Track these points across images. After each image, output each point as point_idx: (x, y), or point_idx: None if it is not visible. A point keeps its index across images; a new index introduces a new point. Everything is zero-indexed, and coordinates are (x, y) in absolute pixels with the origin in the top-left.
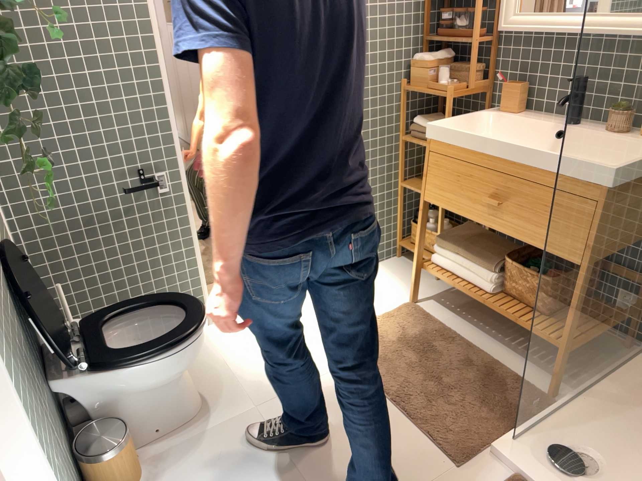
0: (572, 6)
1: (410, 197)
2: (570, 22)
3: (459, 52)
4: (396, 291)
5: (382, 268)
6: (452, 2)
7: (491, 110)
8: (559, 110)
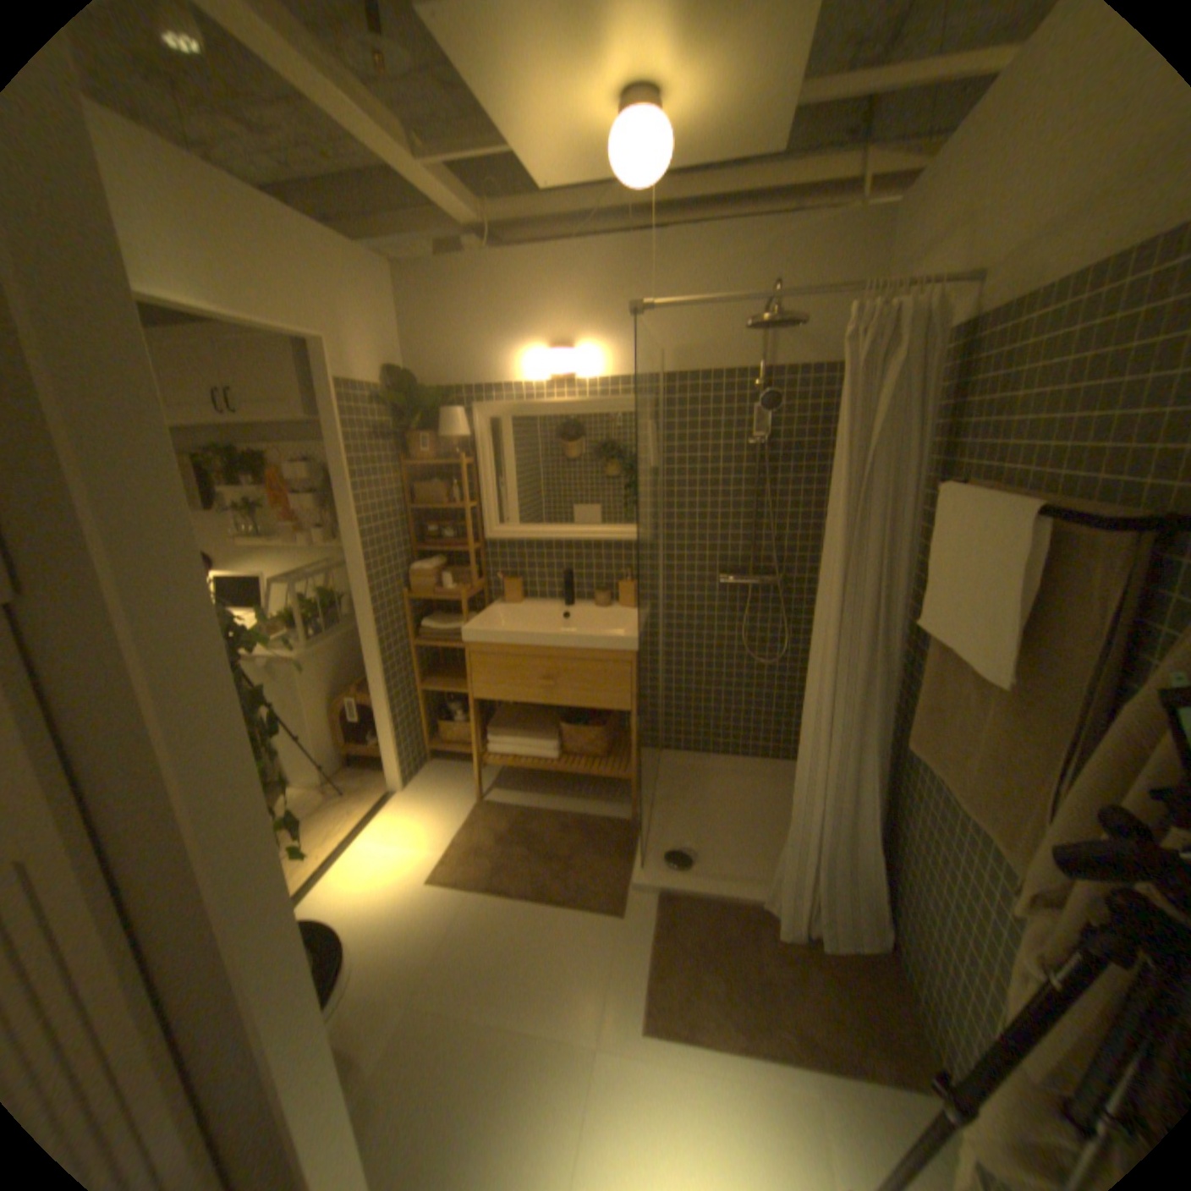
0: (555, 523)
1: (428, 698)
2: (556, 535)
3: (446, 557)
4: (455, 799)
5: (423, 782)
6: (438, 518)
7: (496, 603)
8: (552, 595)
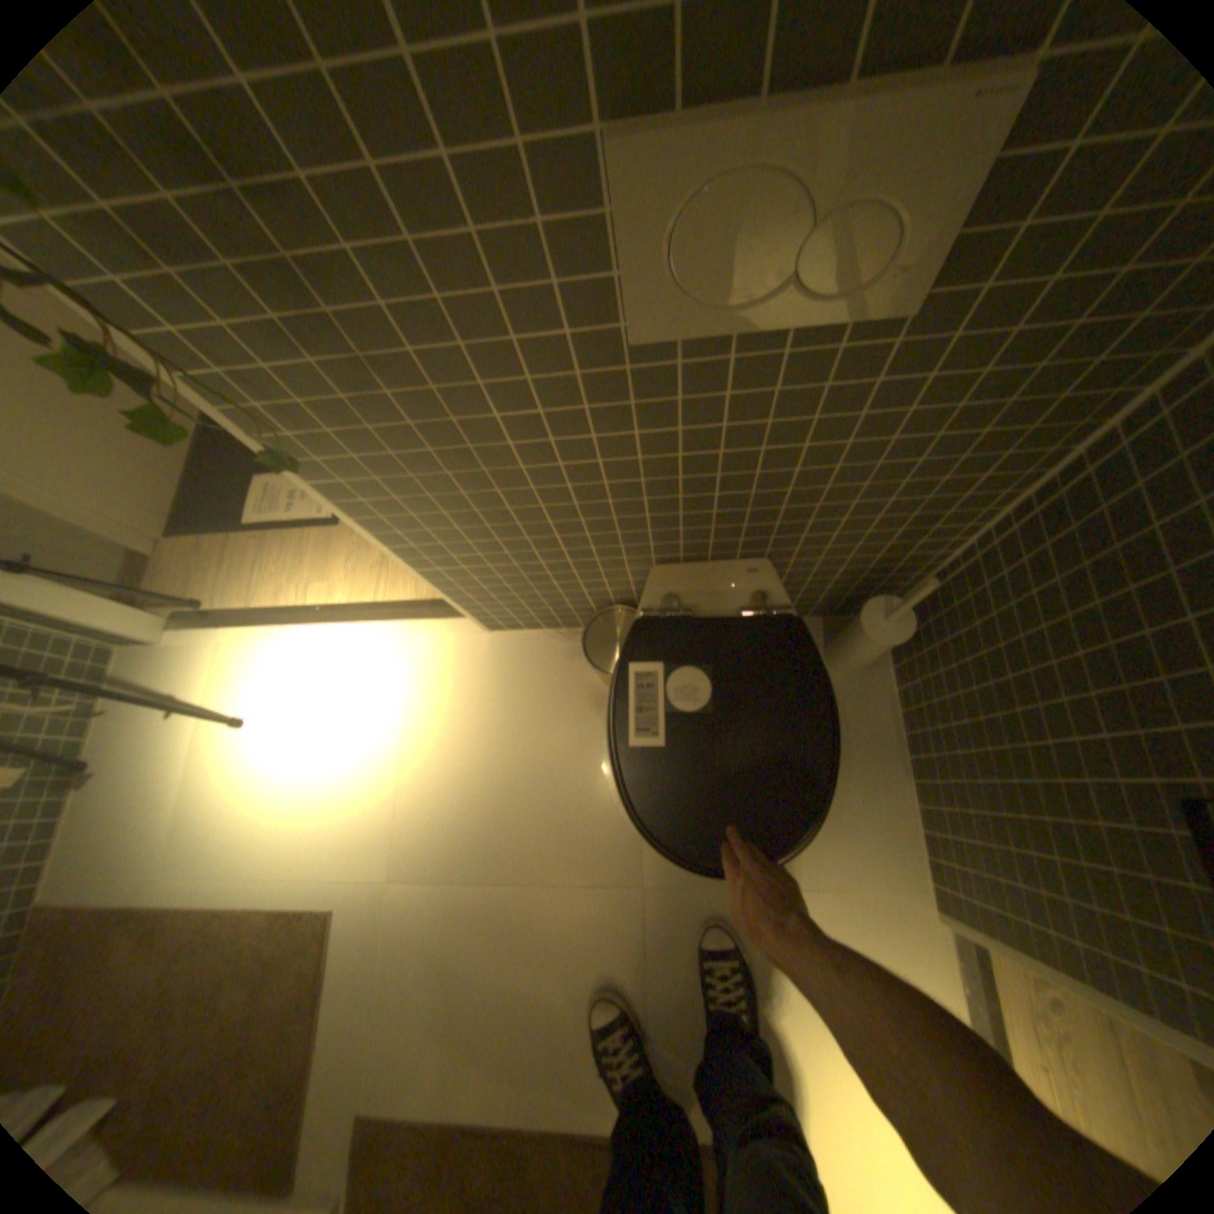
0: None
1: None
2: None
3: None
4: None
5: None
6: None
7: None
8: None
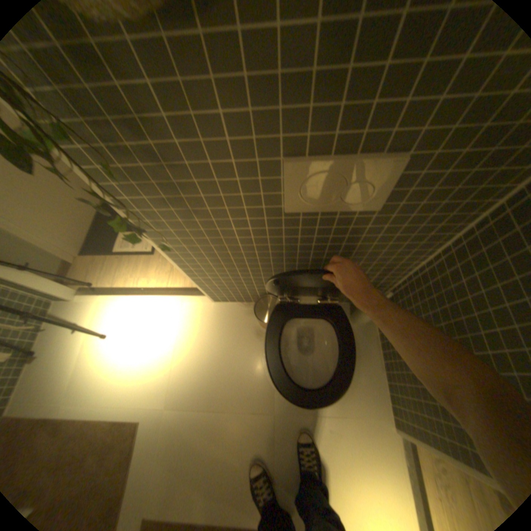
0: None
1: None
2: None
3: None
4: None
5: None
6: None
7: None
8: None
